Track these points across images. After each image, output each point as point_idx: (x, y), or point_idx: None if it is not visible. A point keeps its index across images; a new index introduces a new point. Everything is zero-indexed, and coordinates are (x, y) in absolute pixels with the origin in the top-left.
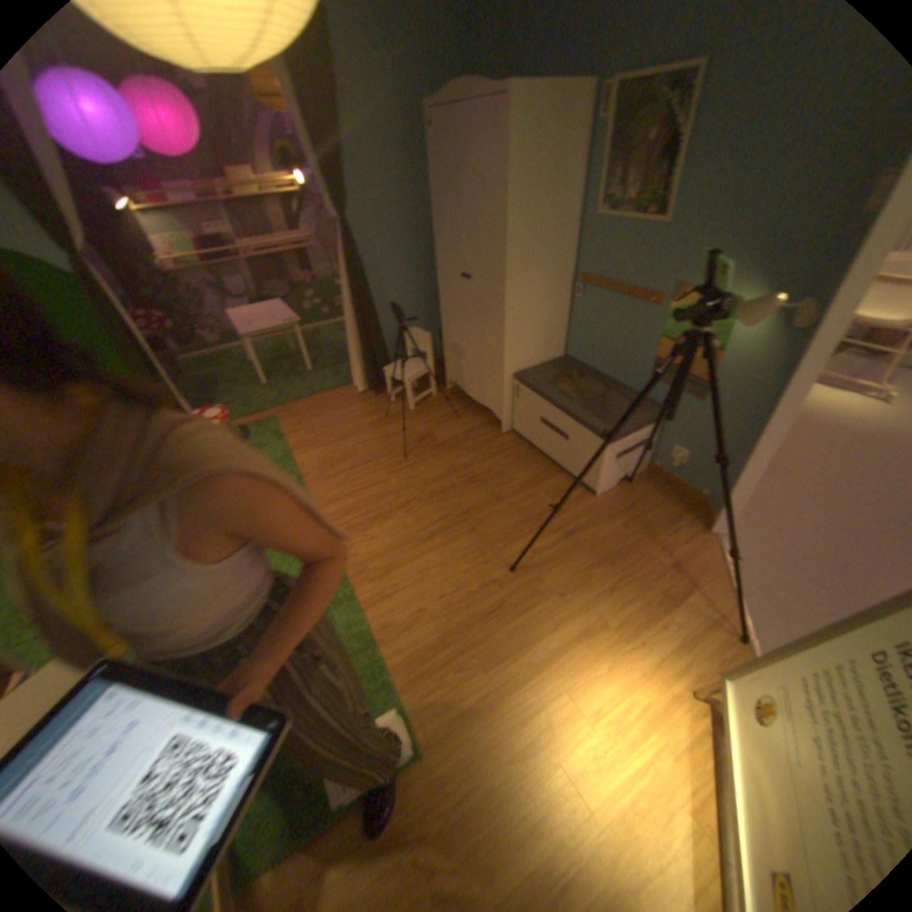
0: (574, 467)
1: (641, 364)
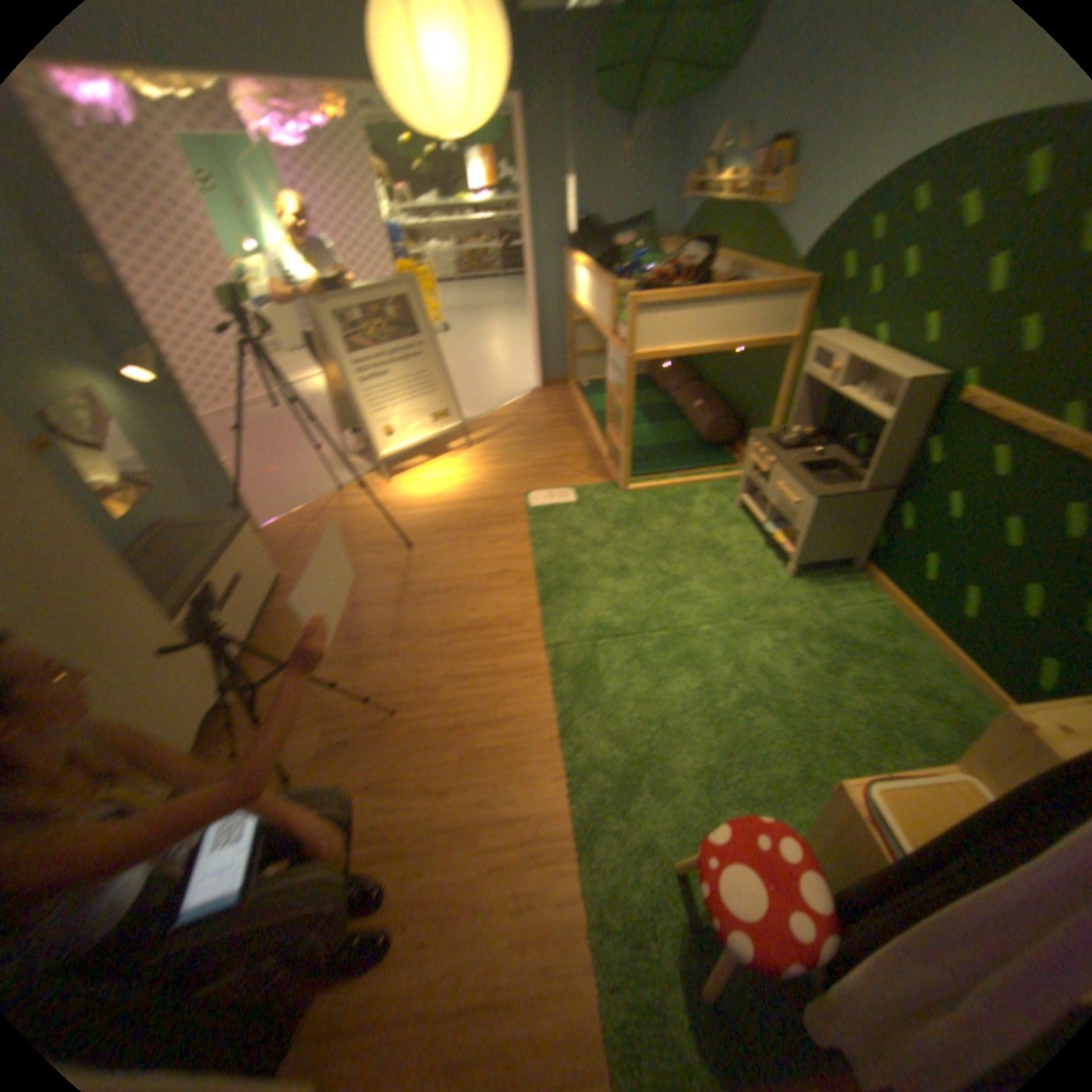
0: (258, 586)
1: (93, 522)
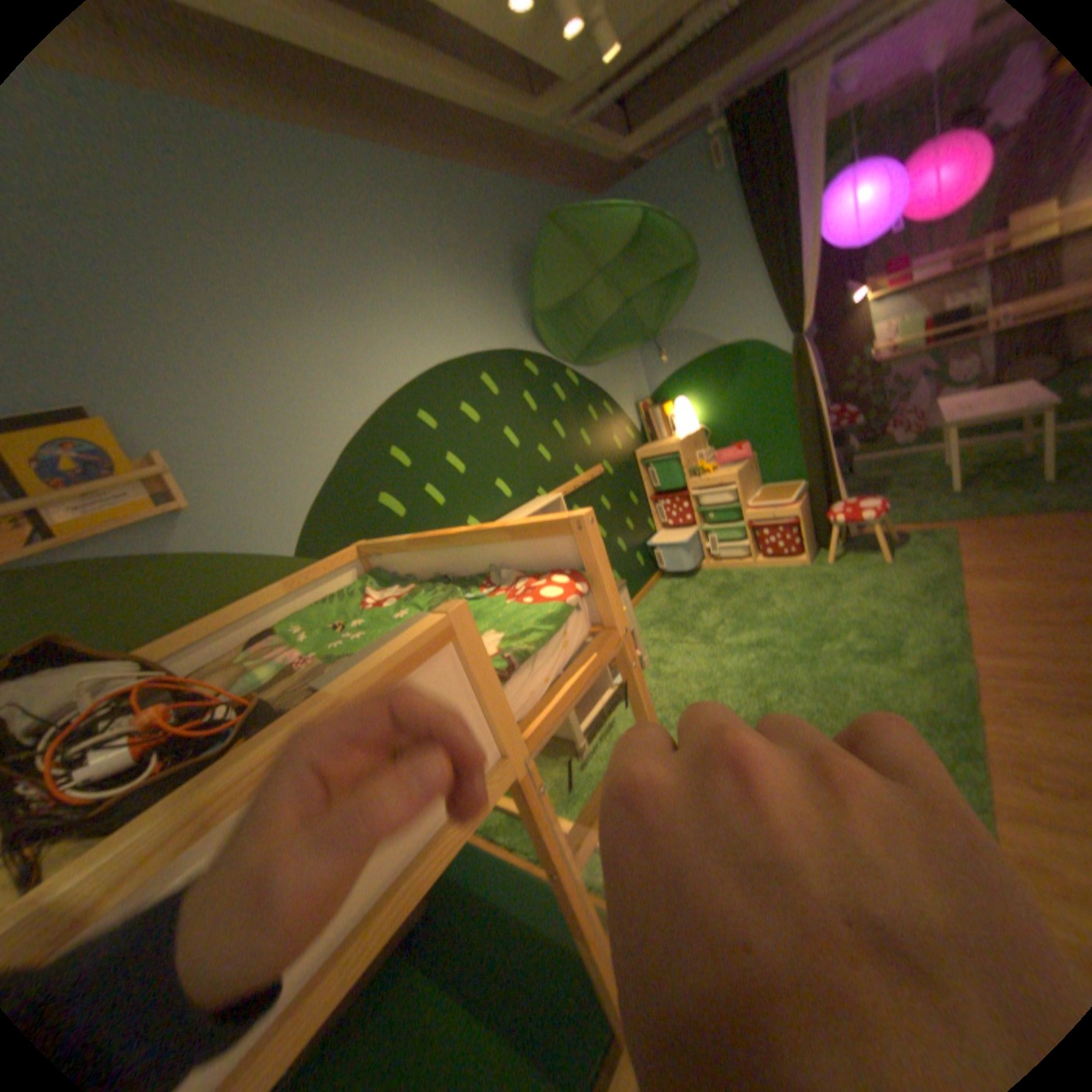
0: None
1: None
